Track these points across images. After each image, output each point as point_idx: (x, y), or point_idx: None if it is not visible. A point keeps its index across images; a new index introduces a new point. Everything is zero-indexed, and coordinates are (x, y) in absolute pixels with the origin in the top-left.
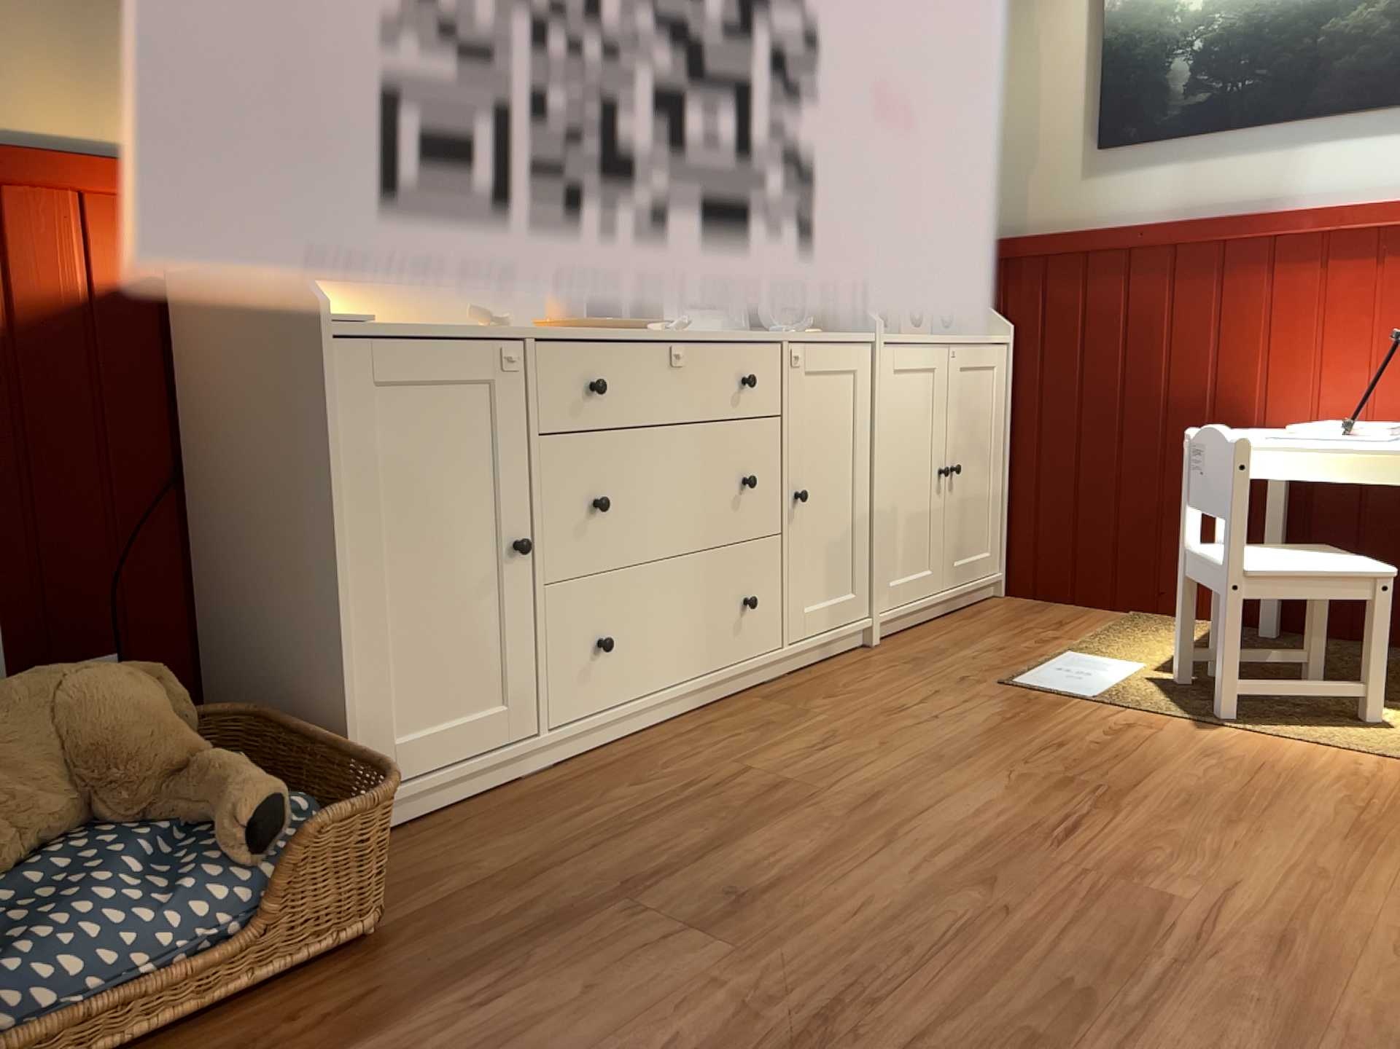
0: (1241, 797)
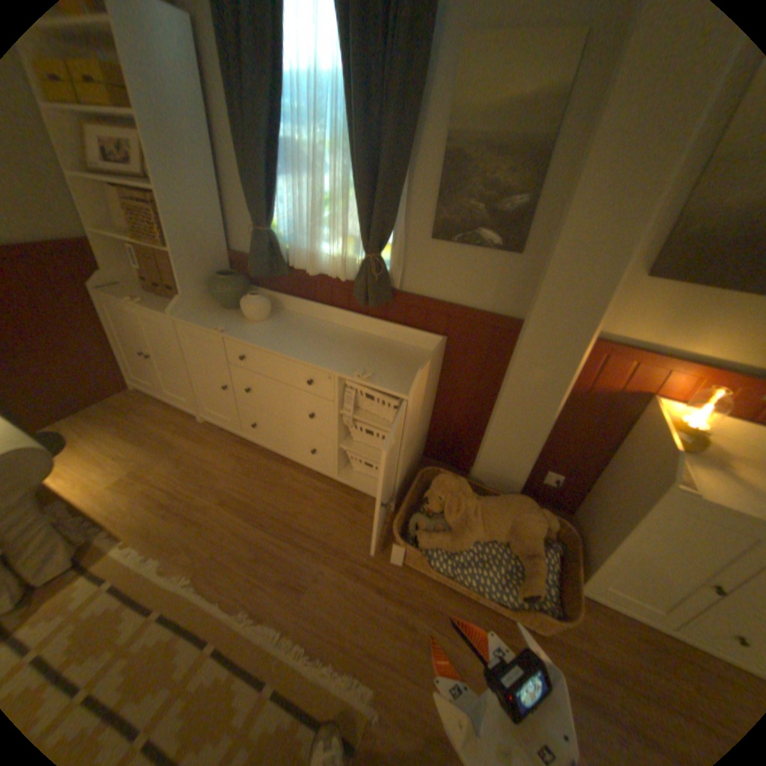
0: None
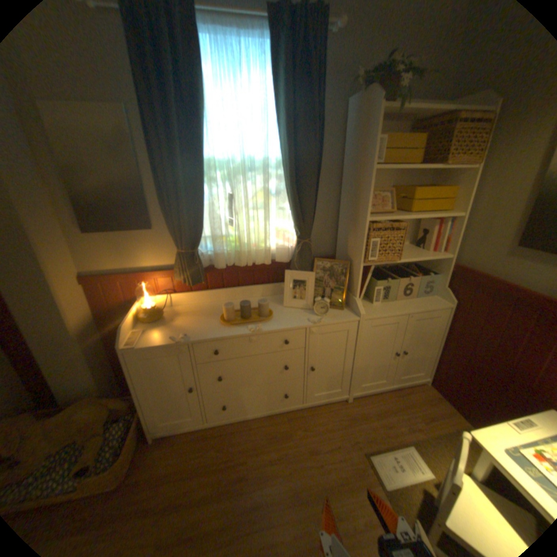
0: None
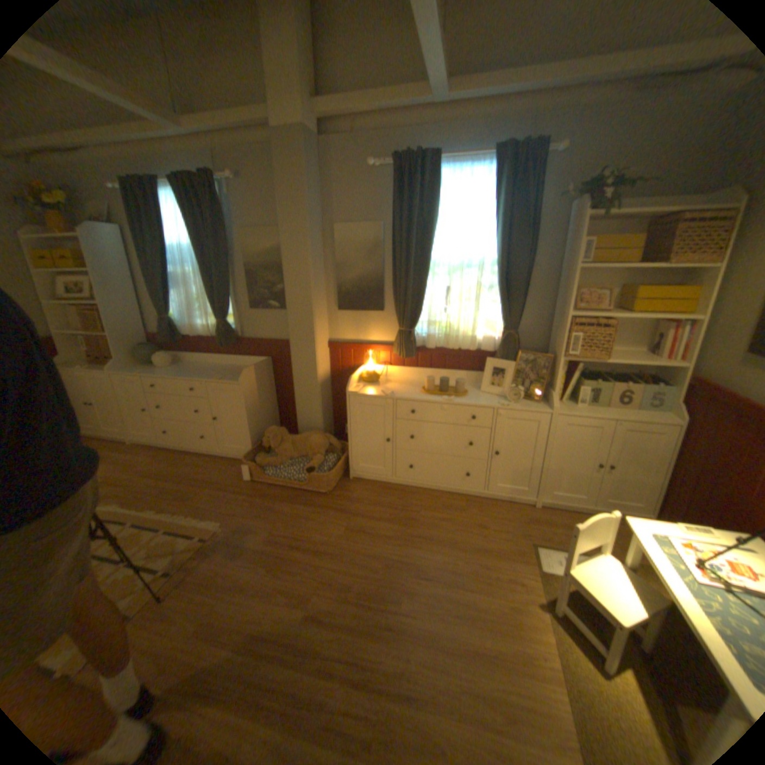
0: (482, 621)
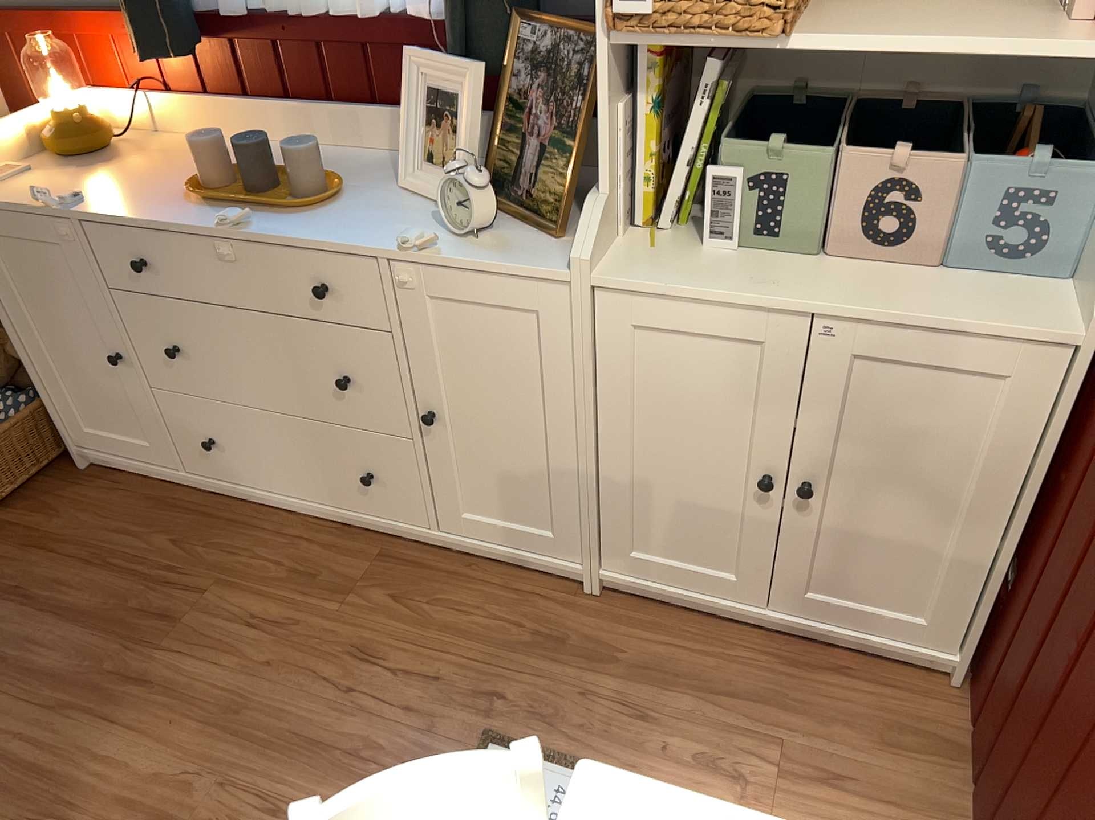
0: None
